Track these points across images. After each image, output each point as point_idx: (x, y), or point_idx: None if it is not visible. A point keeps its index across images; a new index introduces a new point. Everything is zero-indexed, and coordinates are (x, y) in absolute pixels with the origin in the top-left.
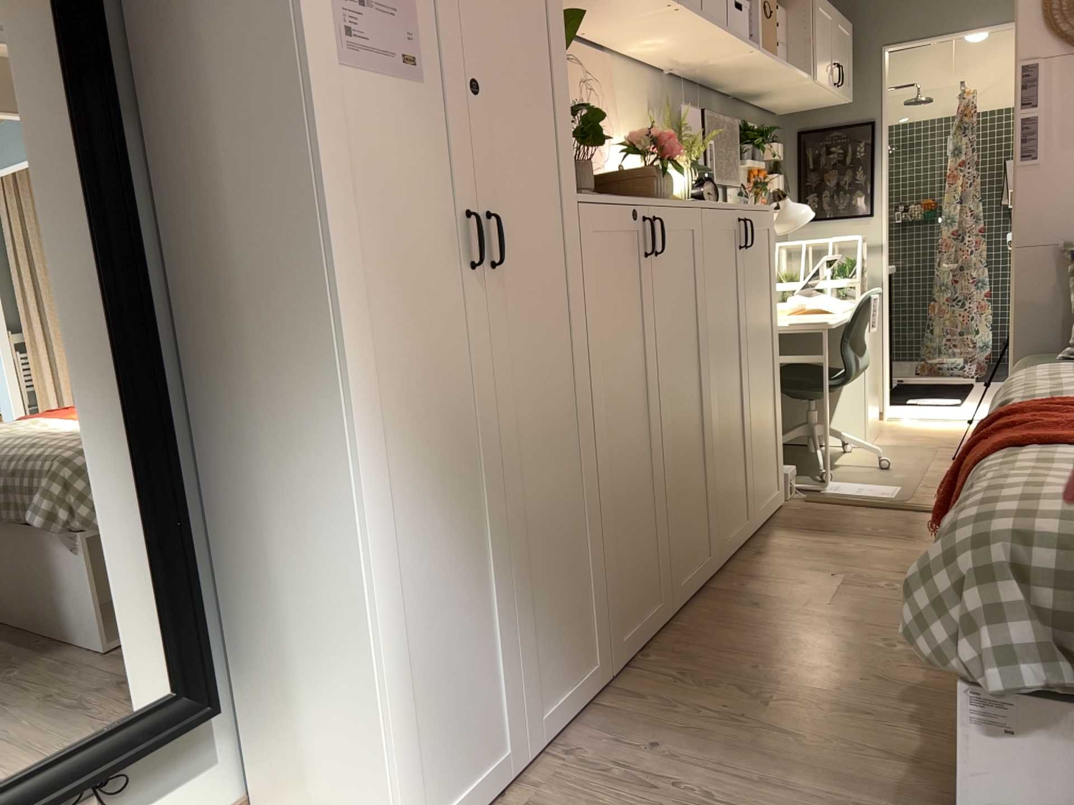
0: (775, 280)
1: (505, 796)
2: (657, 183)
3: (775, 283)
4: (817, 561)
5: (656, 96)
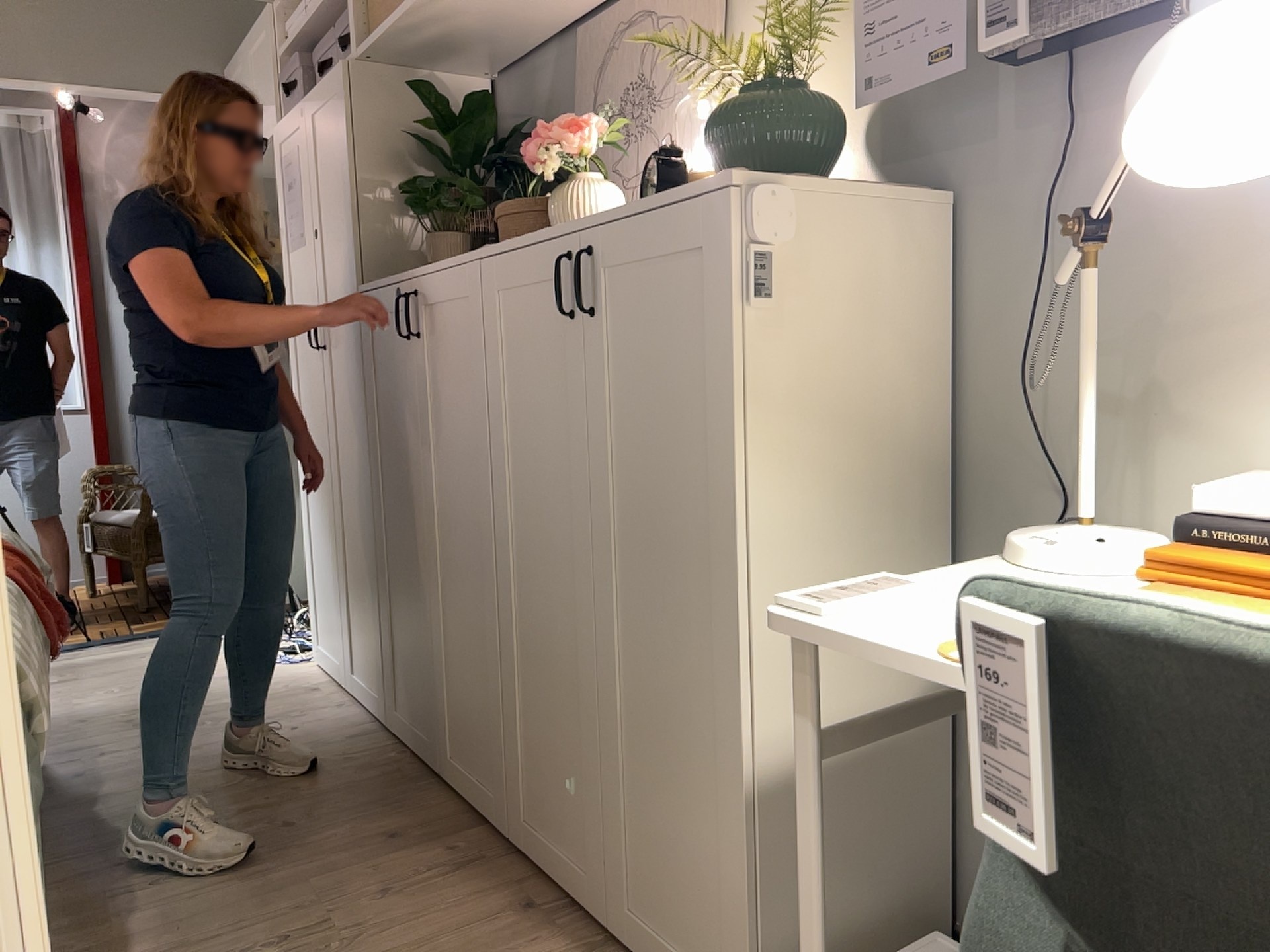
0: (731, 405)
1: (339, 686)
2: (551, 211)
3: (732, 415)
4: (422, 947)
5: None
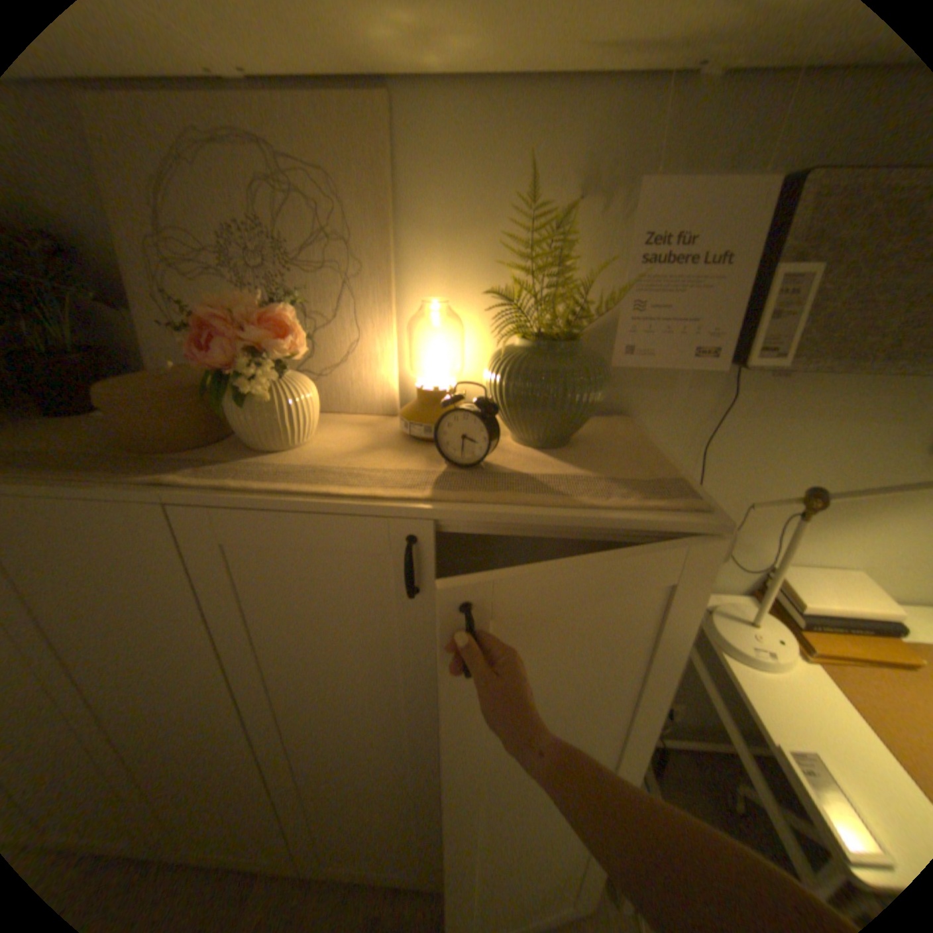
0: (670, 671)
1: None
2: (222, 404)
3: (668, 676)
4: None
5: (634, 149)
